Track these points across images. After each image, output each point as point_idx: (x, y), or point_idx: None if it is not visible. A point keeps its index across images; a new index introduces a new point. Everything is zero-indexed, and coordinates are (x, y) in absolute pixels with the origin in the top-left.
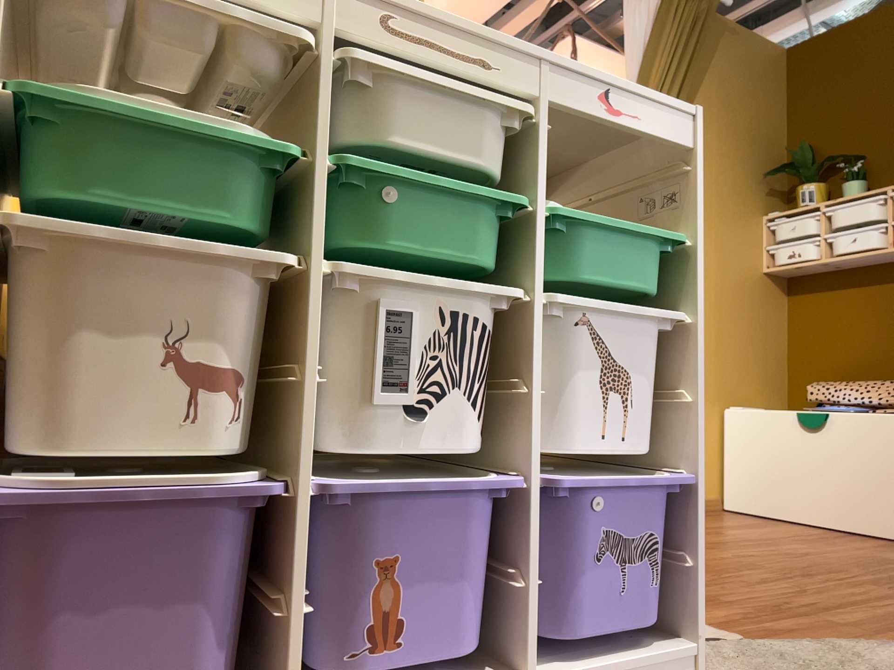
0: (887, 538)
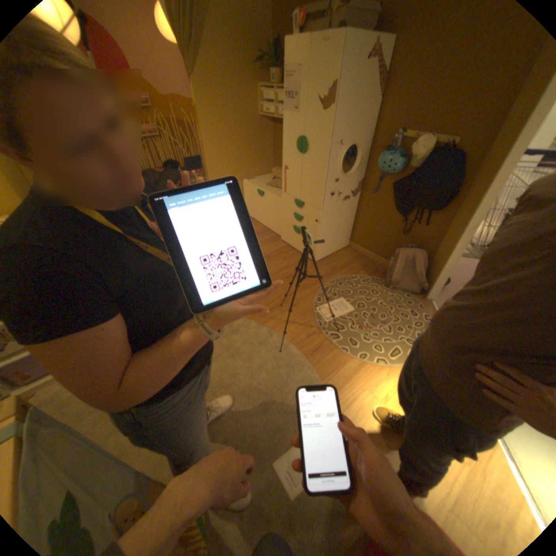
0: (276, 235)
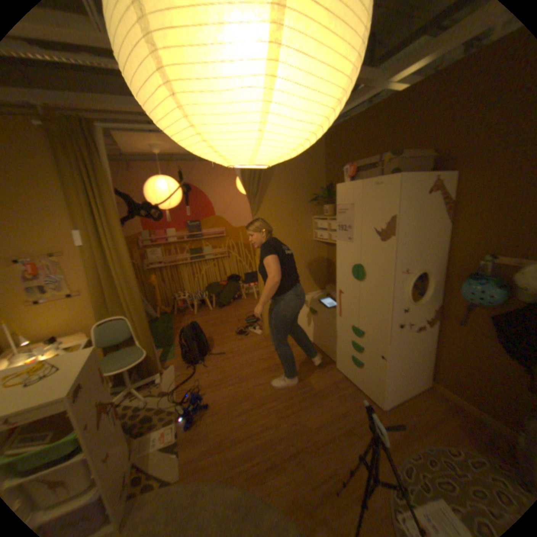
0: (331, 360)
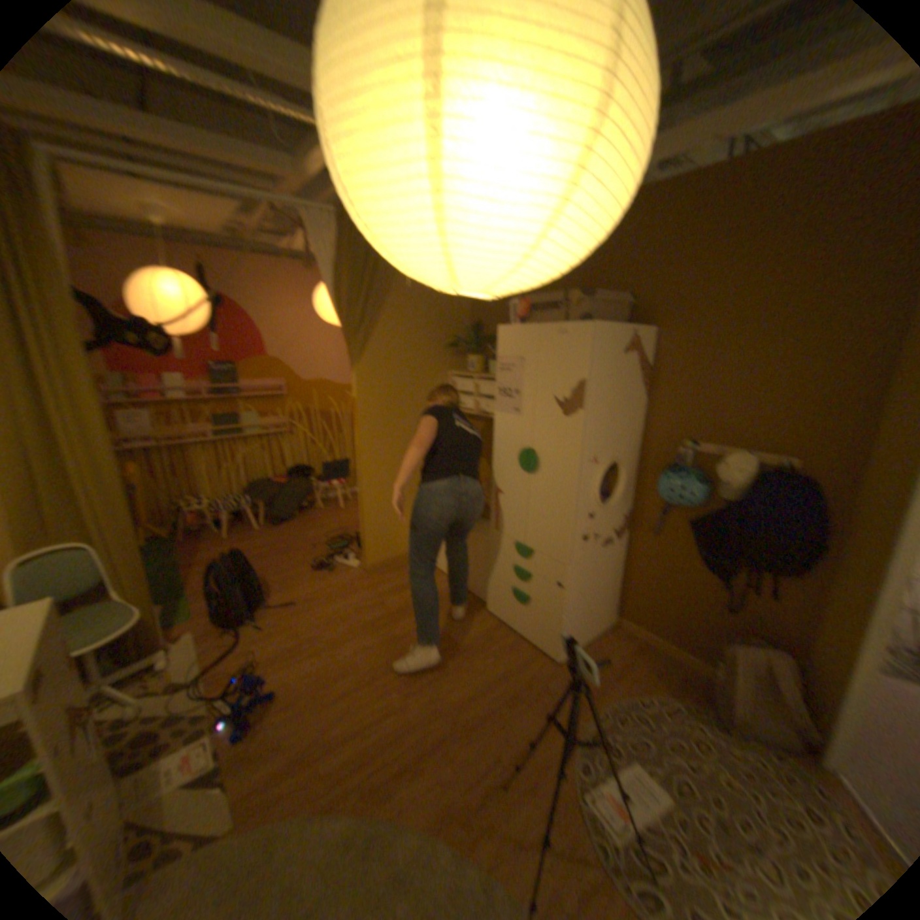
0: (478, 601)
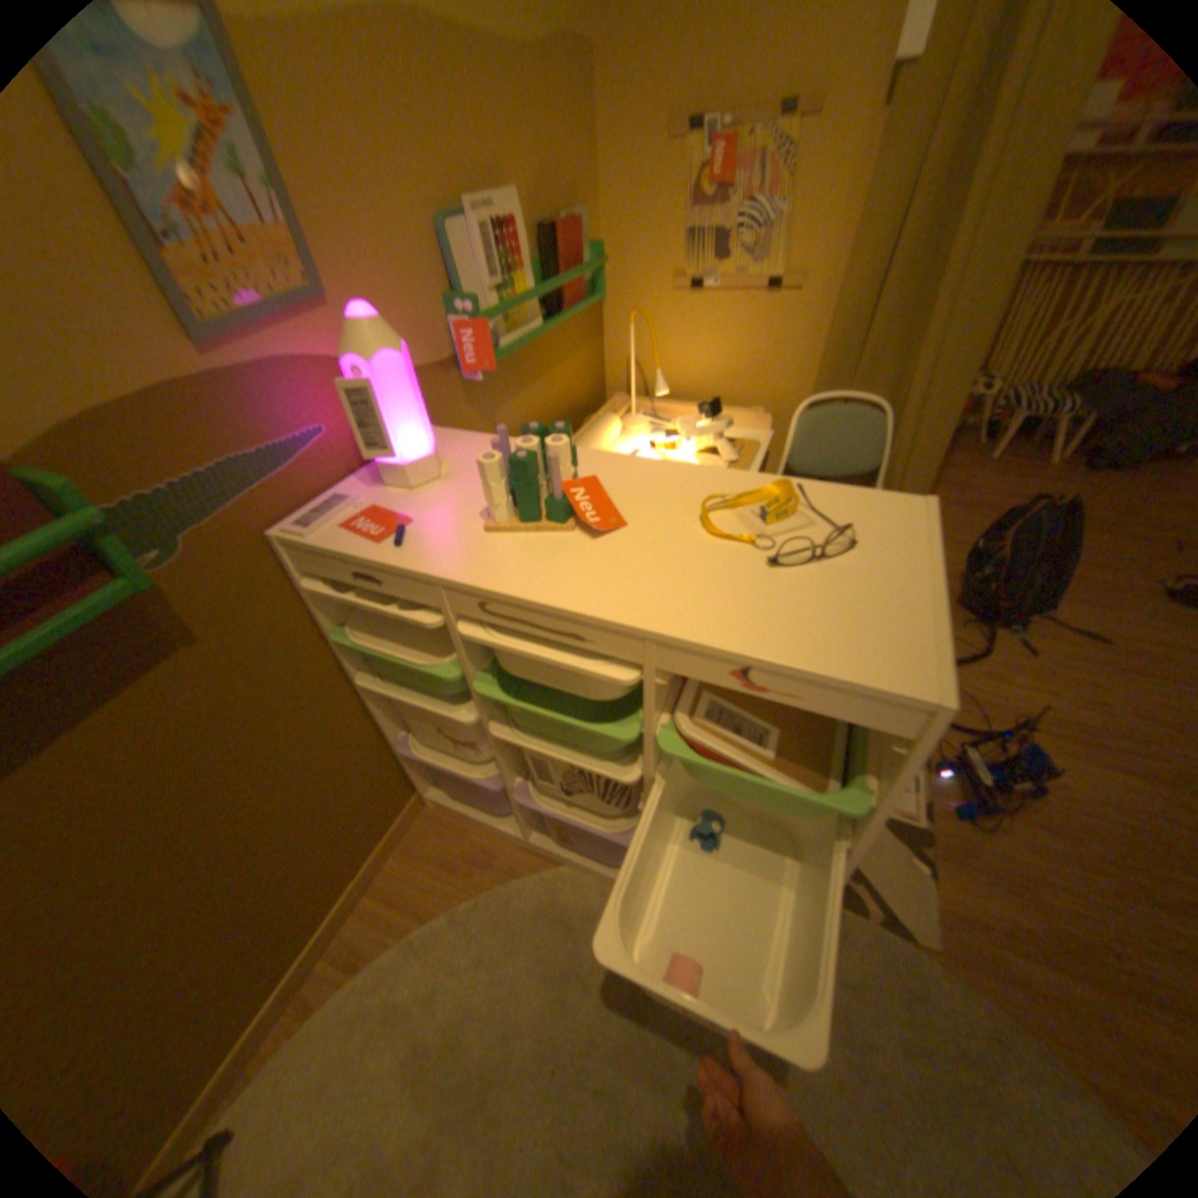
0: None
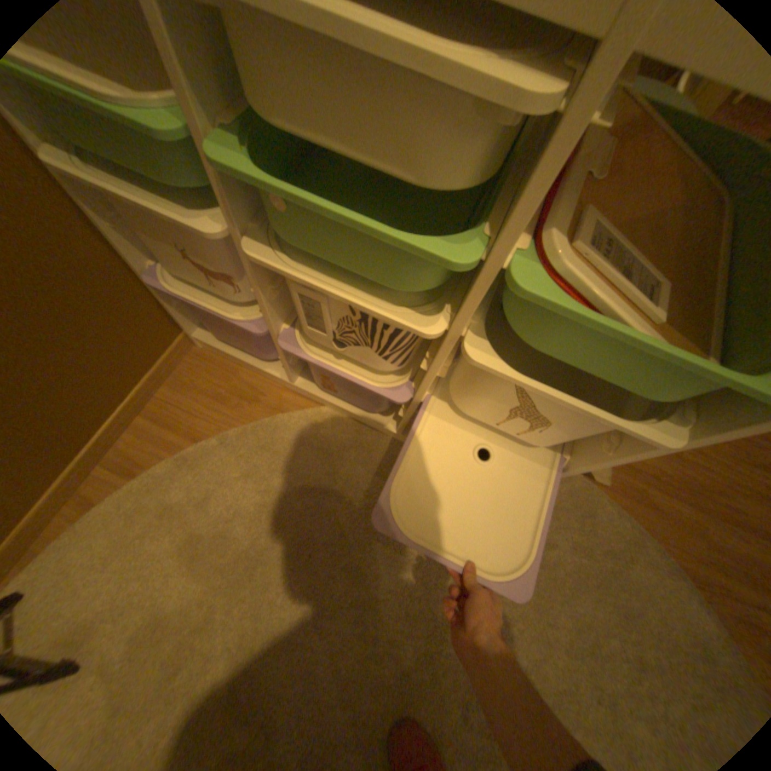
0: None
